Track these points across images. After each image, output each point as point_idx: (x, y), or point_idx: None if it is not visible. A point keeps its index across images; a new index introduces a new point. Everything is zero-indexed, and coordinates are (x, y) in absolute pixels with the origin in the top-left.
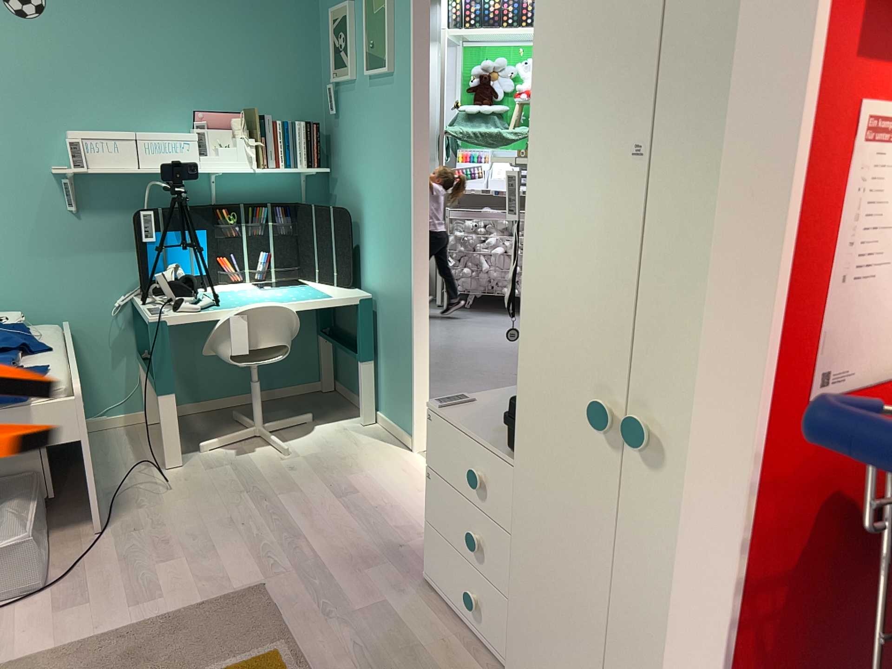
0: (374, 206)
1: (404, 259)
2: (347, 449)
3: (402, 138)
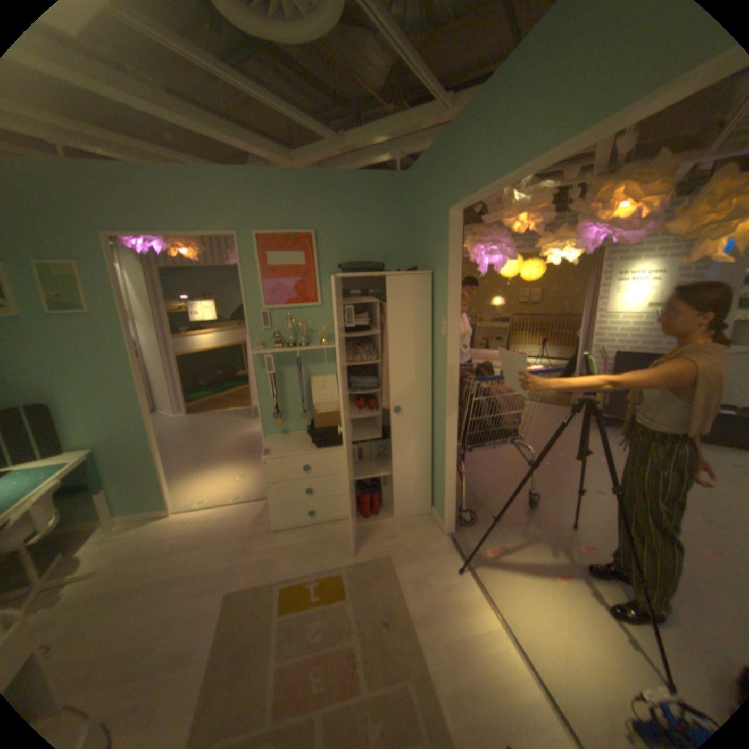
0: (77, 395)
1: (130, 417)
2: (128, 543)
3: (112, 350)
